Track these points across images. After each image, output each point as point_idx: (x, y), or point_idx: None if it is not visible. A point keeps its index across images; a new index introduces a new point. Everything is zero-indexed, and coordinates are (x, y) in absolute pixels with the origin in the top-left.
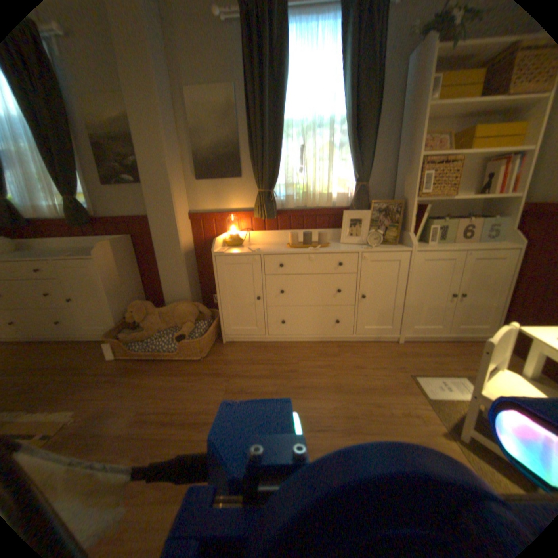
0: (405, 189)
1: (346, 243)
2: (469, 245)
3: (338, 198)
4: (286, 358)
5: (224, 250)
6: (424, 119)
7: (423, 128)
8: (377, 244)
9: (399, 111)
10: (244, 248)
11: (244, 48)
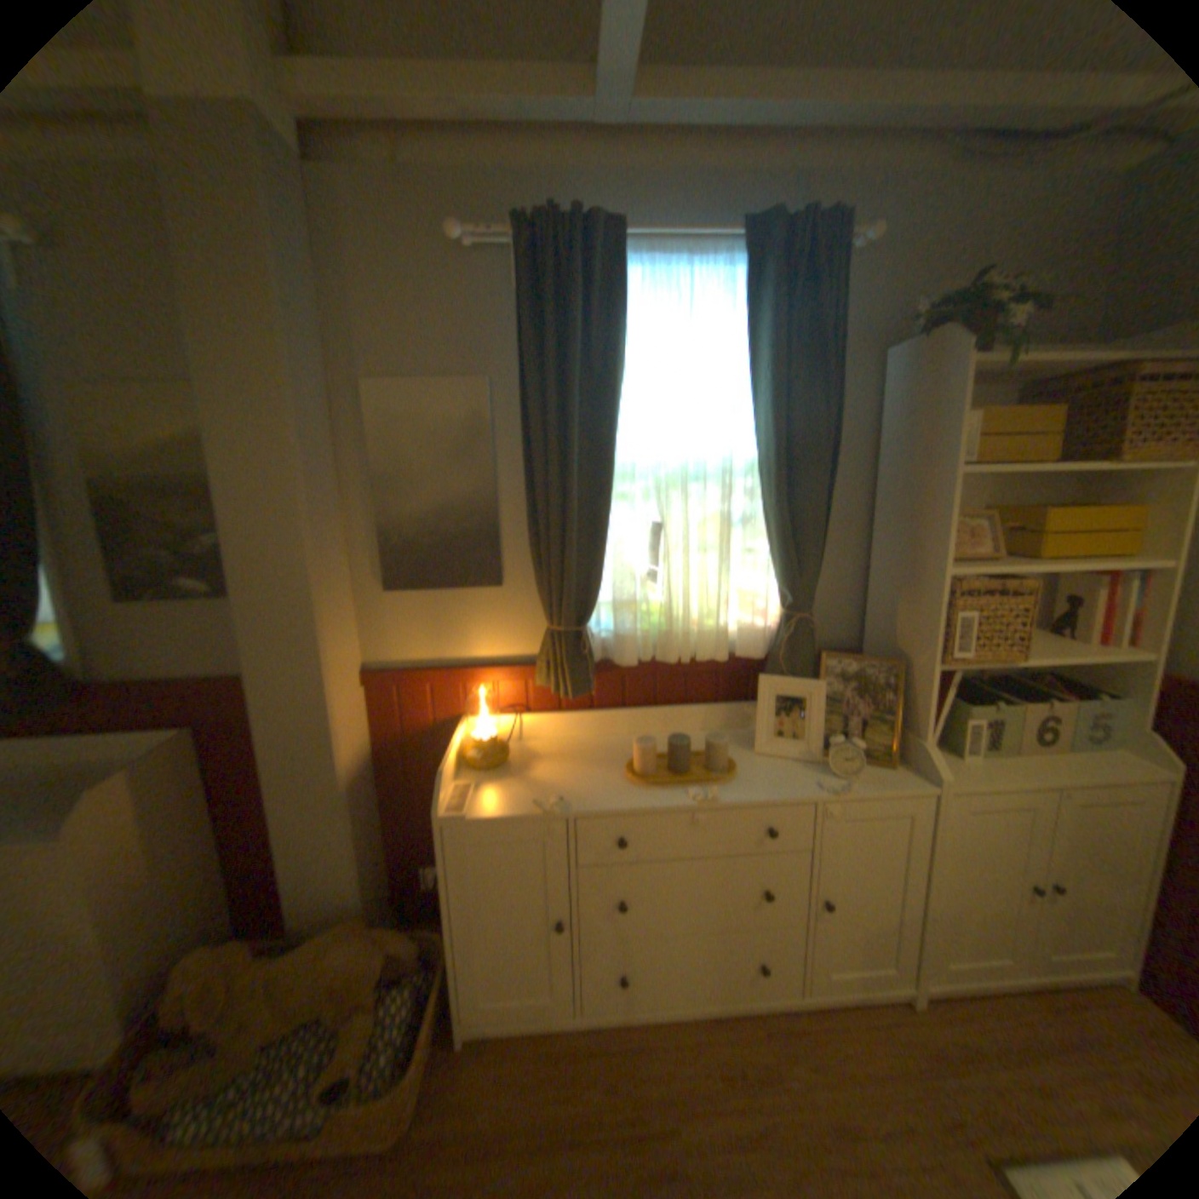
0: (900, 630)
1: (771, 757)
2: (1058, 768)
3: (739, 637)
4: (643, 1110)
5: (465, 807)
6: (950, 500)
7: (948, 519)
8: (855, 776)
9: (868, 453)
10: (515, 786)
11: (521, 312)
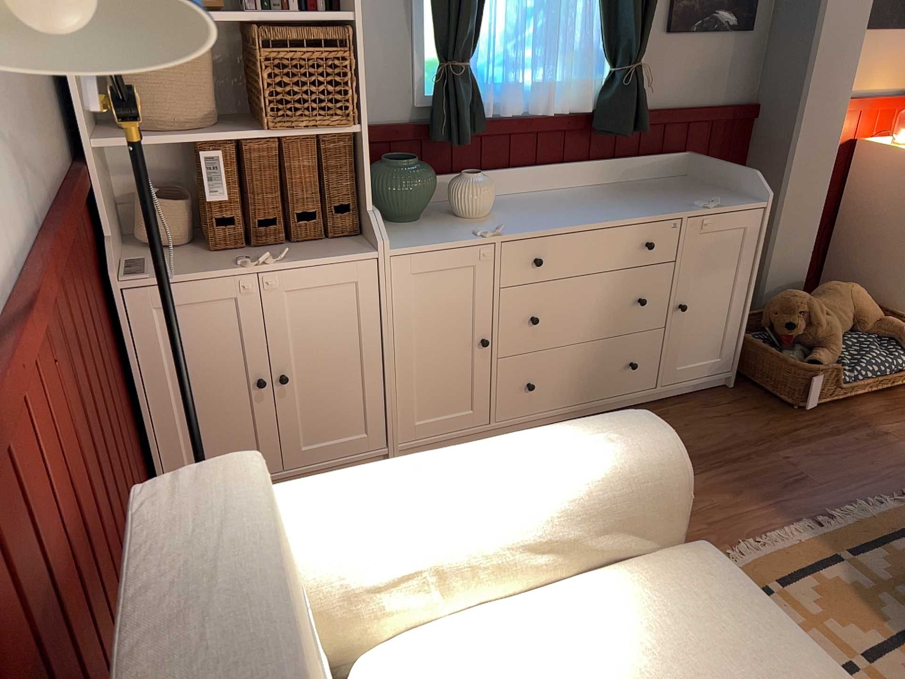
0: None
1: None
2: None
3: None
4: None
5: None
6: None
7: None
8: None
9: None
10: None
11: None
